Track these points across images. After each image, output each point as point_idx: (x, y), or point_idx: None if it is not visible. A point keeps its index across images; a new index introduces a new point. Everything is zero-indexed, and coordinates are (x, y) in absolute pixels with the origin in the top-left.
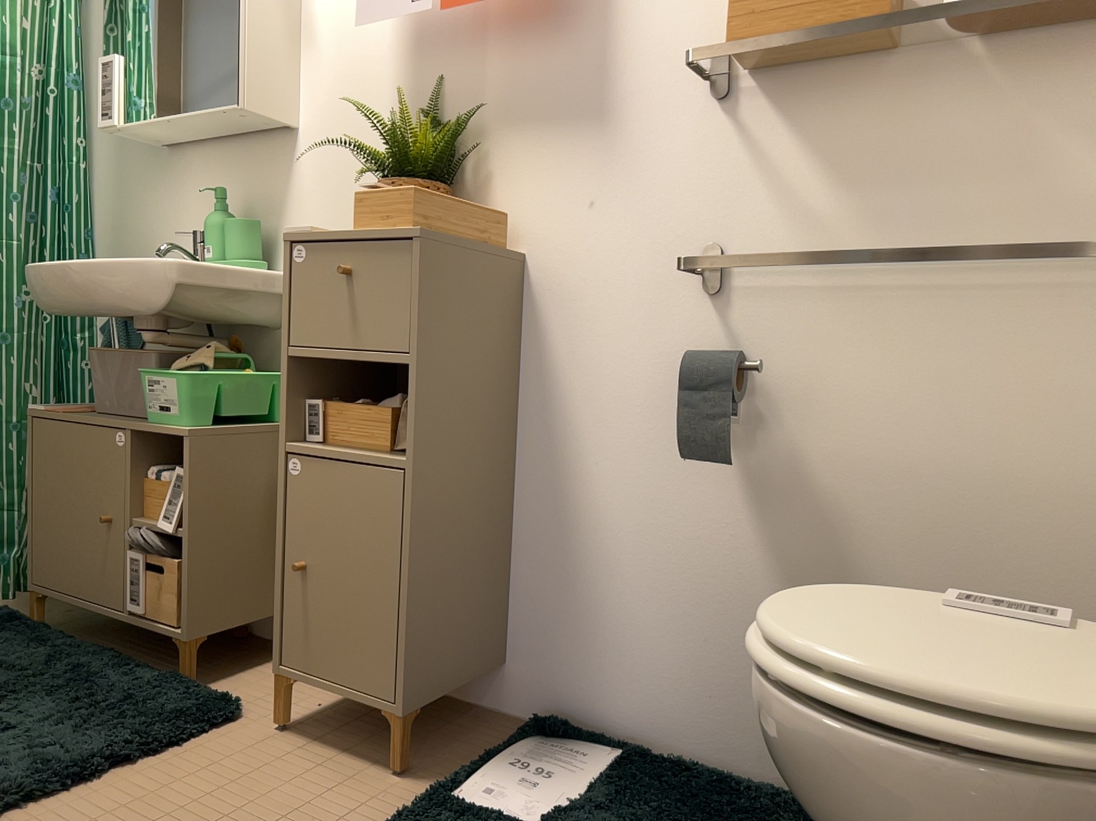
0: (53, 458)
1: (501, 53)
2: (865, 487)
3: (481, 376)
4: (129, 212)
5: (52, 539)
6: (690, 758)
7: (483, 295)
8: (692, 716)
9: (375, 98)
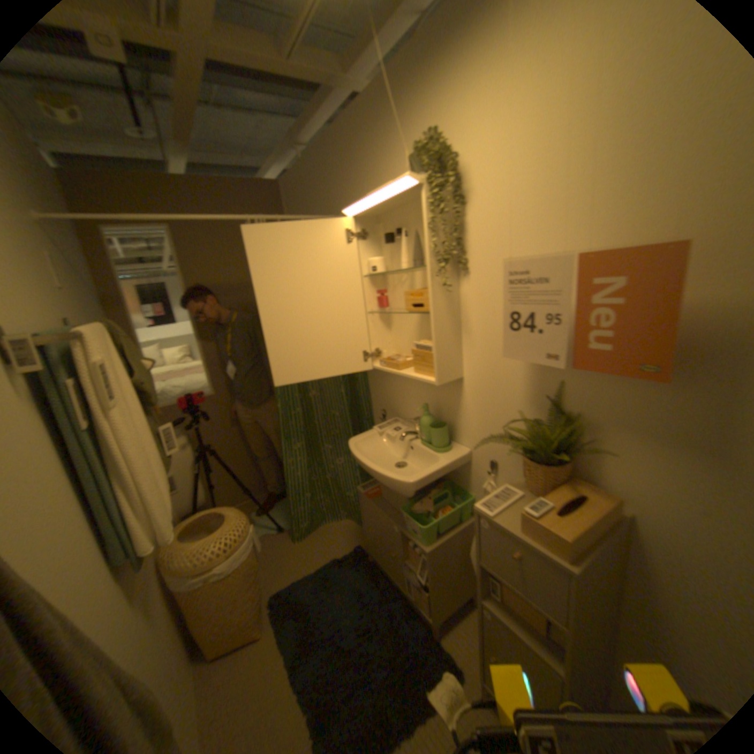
0: (365, 511)
1: (618, 377)
2: None
3: (606, 605)
4: (378, 381)
5: (369, 540)
6: None
7: (610, 565)
8: None
9: (509, 374)
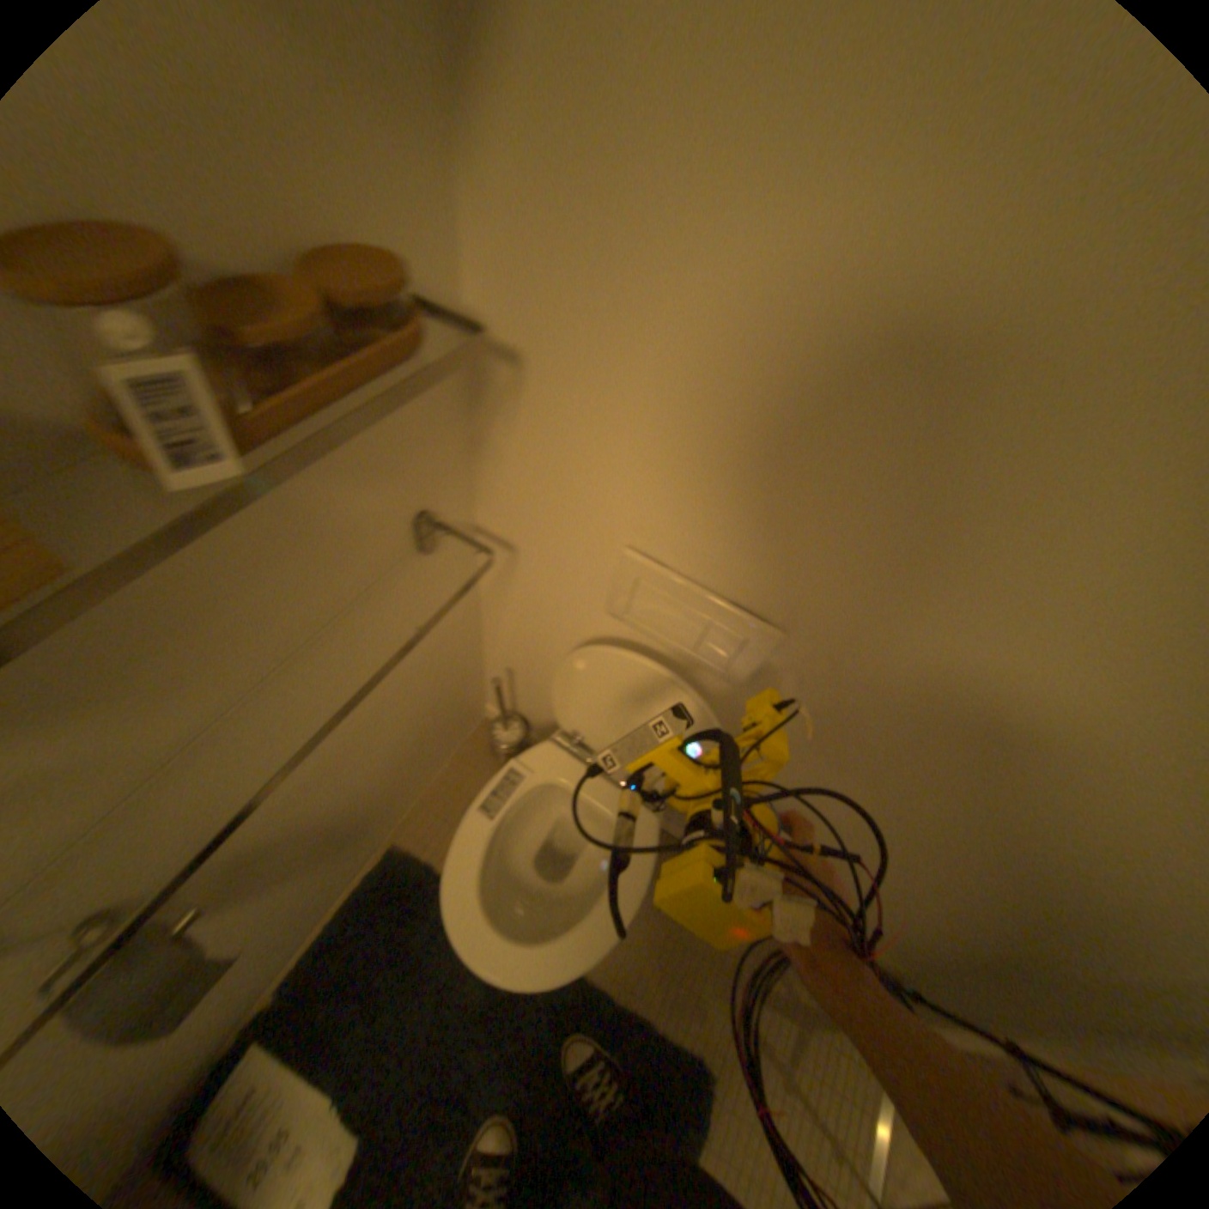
0: None
1: None
2: (308, 796)
3: None
4: None
5: None
6: (295, 975)
7: None
8: (266, 970)
9: None
